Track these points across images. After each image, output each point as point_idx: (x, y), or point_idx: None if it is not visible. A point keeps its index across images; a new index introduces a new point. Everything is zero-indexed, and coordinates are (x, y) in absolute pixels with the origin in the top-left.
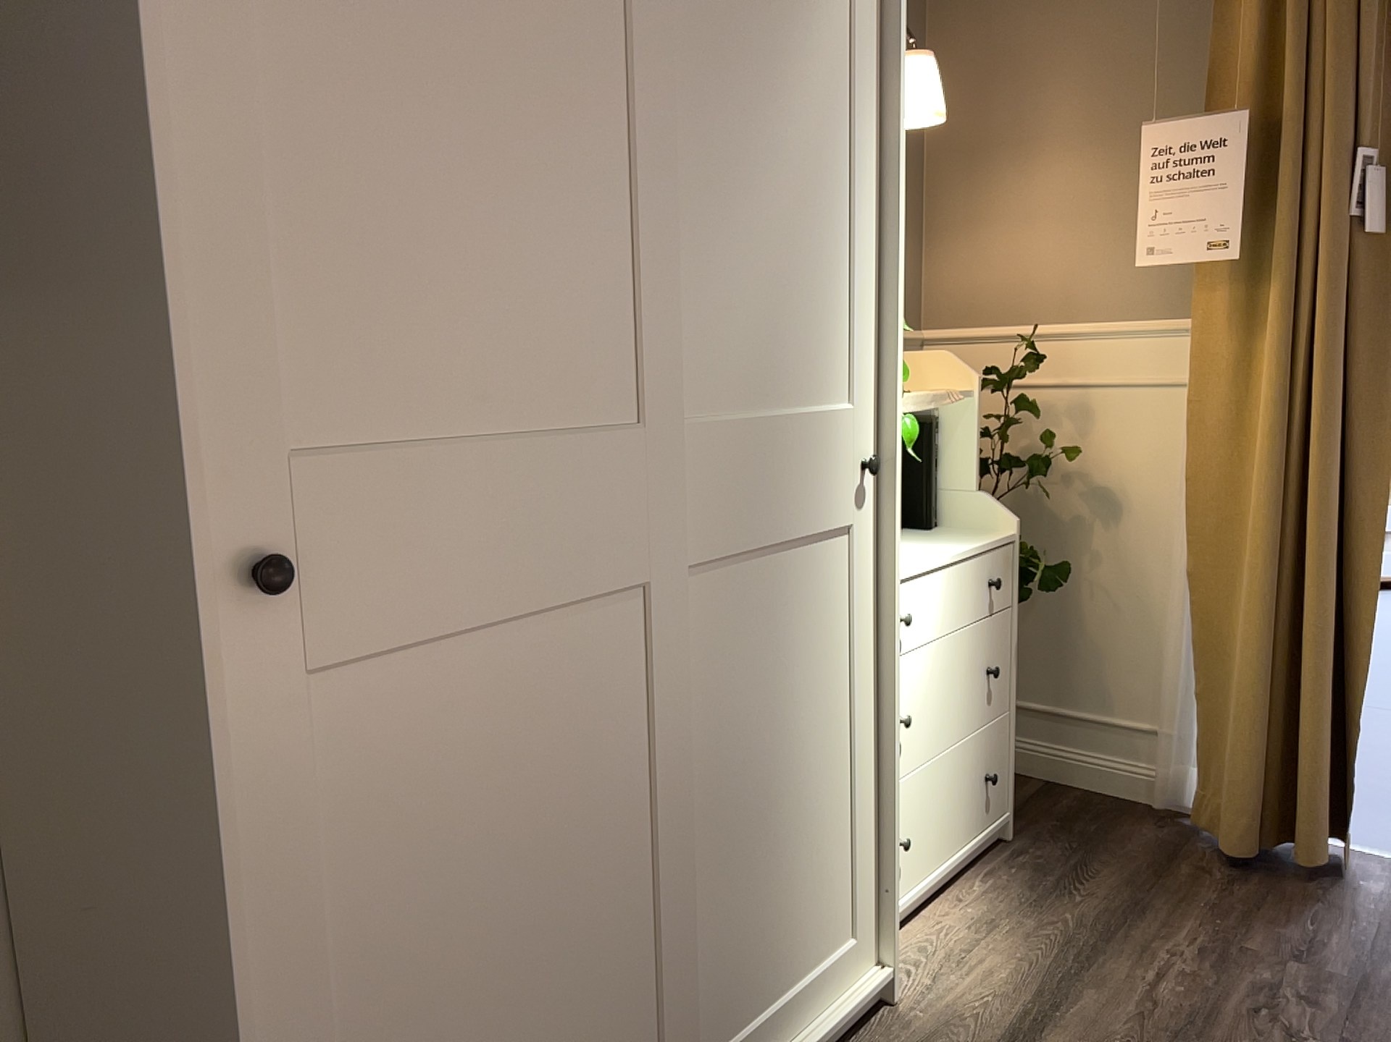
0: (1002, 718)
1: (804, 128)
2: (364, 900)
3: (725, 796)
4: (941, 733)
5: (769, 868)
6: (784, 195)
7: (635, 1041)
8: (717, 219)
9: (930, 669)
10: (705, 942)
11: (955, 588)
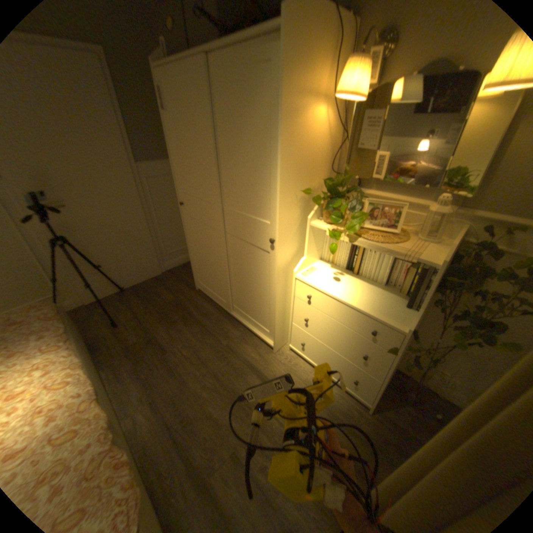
0: (373, 377)
1: (252, 142)
2: (194, 241)
3: (238, 275)
4: (327, 340)
5: (247, 295)
6: (246, 162)
7: (221, 288)
8: (230, 168)
9: (324, 320)
10: (235, 291)
11: (343, 310)
